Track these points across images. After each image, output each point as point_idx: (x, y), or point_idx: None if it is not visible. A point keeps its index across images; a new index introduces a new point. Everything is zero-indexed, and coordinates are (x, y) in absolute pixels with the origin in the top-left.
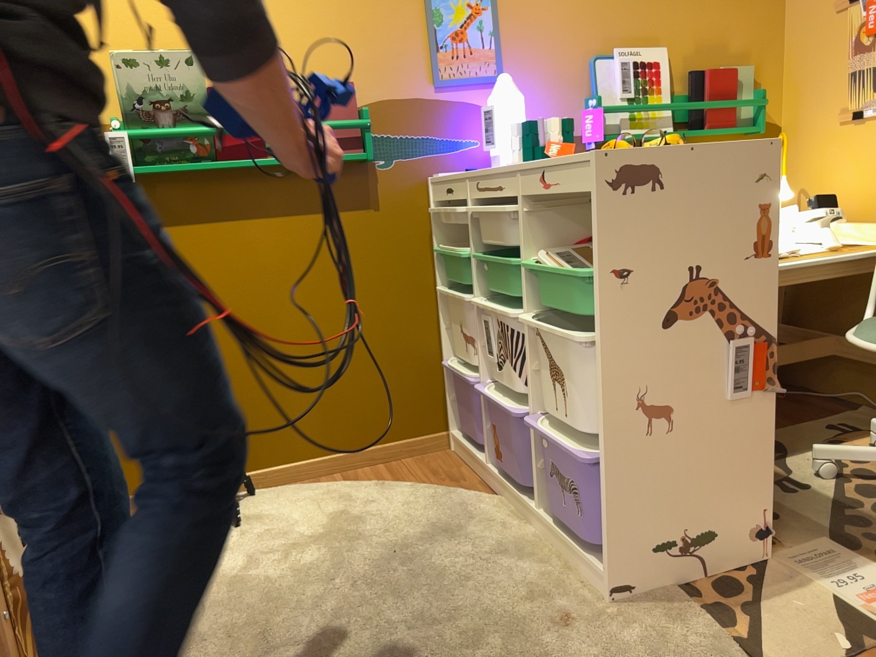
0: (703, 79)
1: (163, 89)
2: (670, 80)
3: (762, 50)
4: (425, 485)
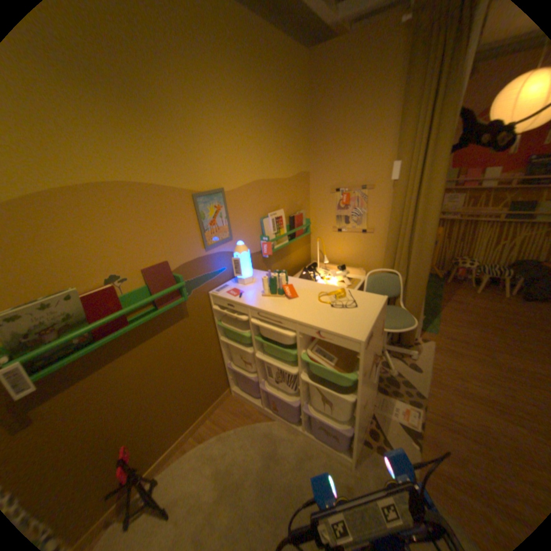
0: (294, 218)
1: (46, 321)
2: (285, 221)
3: (305, 202)
4: (240, 428)
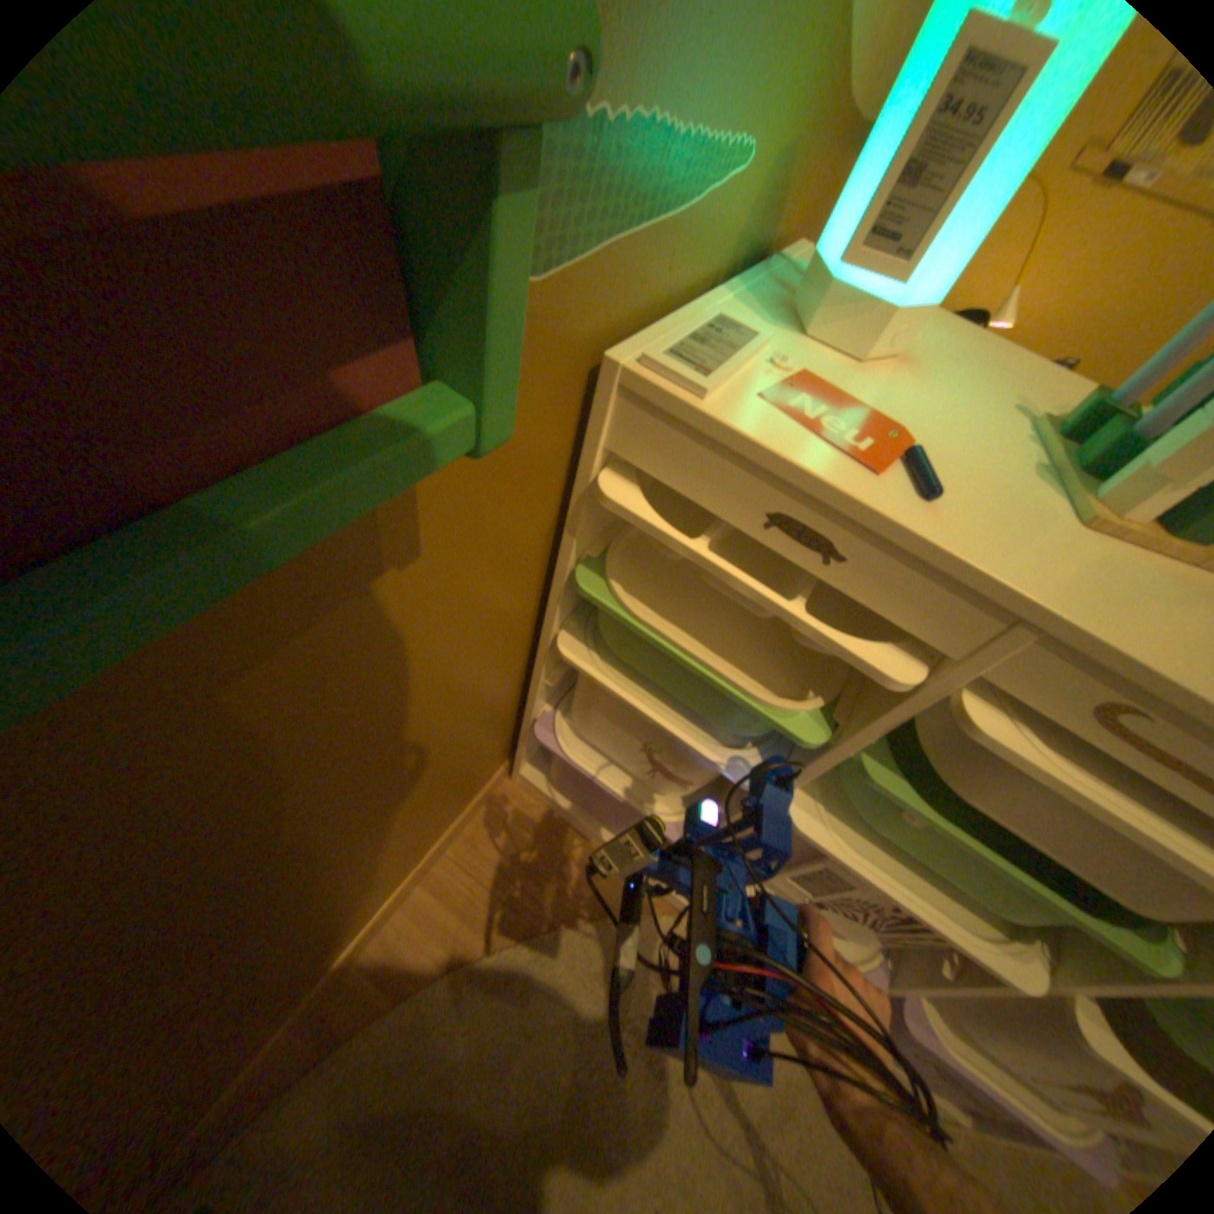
0: None
1: None
2: None
3: None
4: (559, 935)
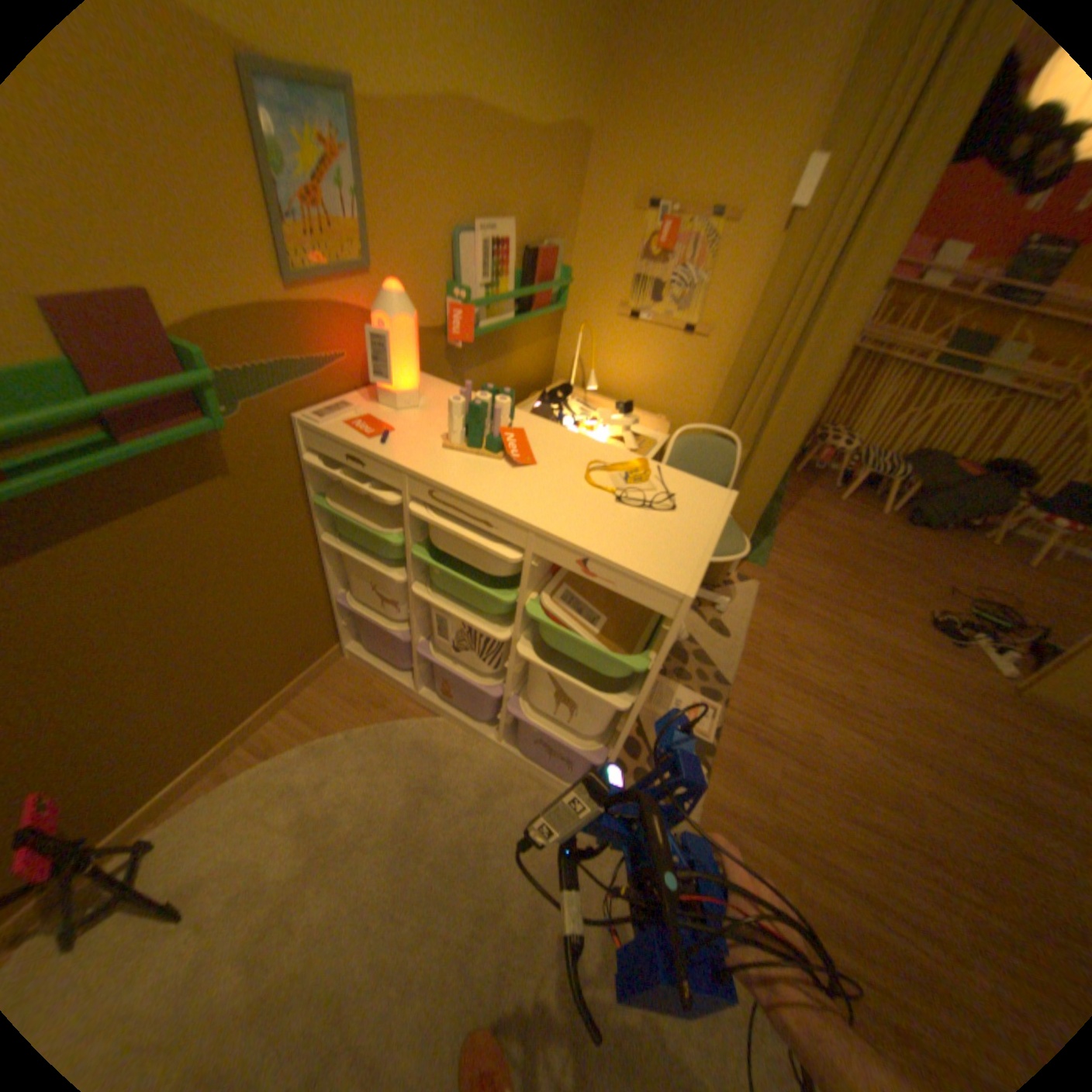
0: (537, 258)
1: None
2: (515, 260)
3: (568, 220)
4: (361, 729)
